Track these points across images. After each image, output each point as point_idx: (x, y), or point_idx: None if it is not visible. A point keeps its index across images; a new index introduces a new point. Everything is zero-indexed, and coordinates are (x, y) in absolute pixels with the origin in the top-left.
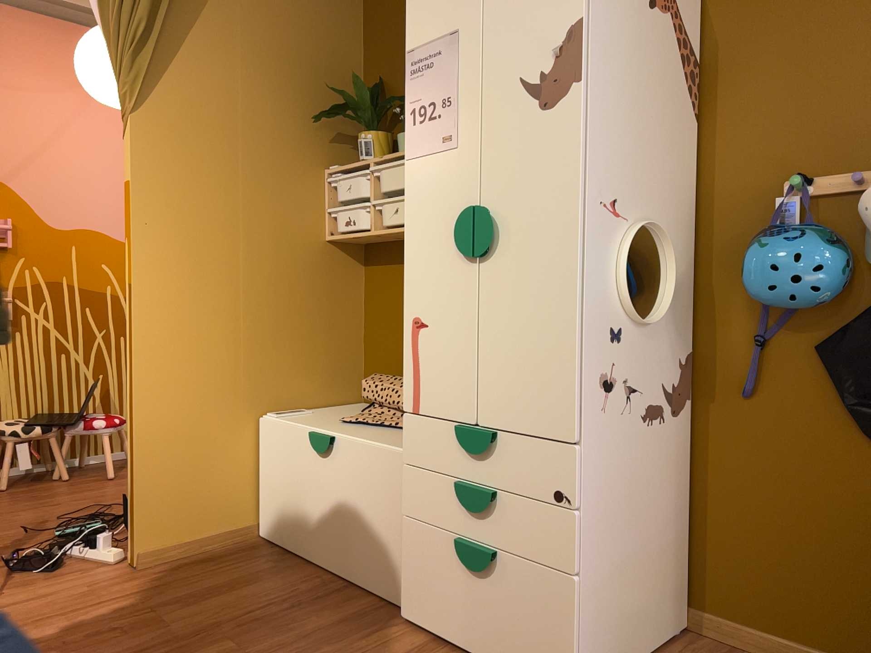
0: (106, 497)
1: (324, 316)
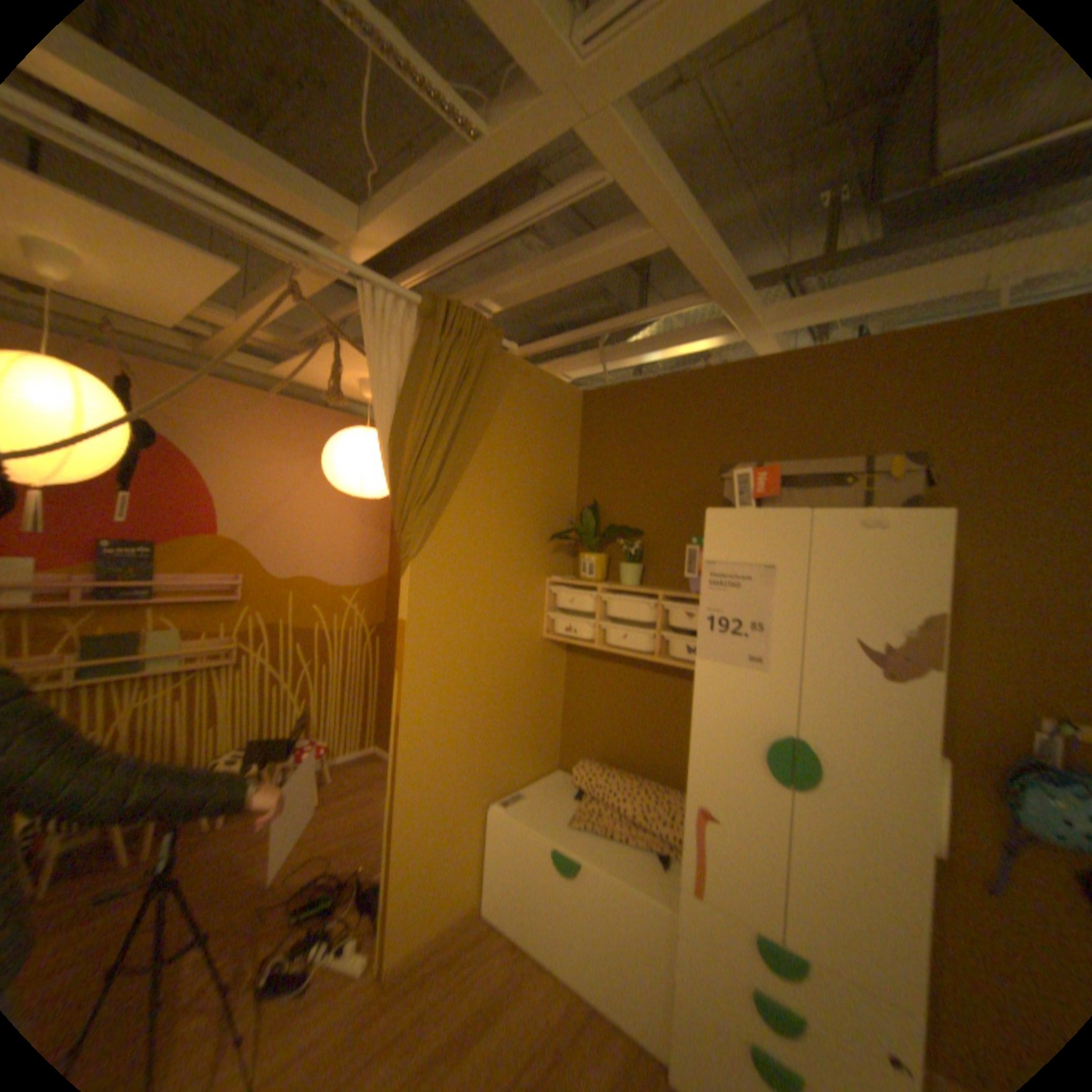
0: (322, 843)
1: (537, 702)
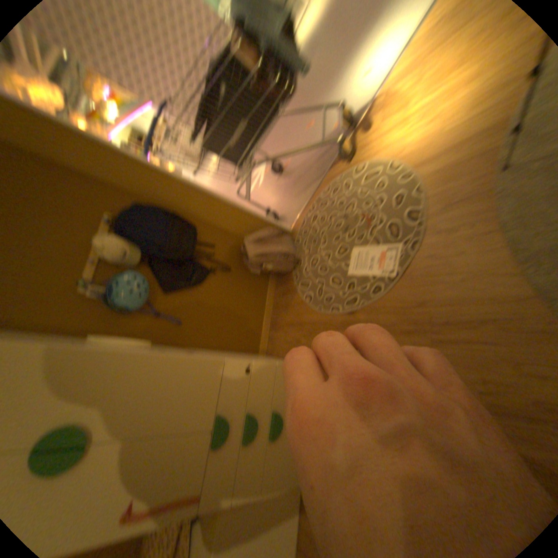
0: None
1: None
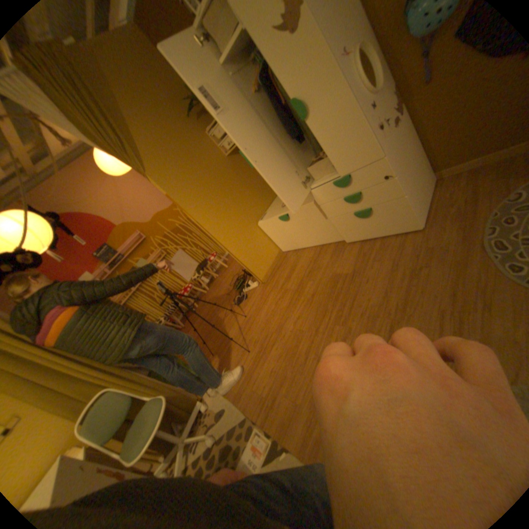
0: (234, 272)
1: (246, 180)
